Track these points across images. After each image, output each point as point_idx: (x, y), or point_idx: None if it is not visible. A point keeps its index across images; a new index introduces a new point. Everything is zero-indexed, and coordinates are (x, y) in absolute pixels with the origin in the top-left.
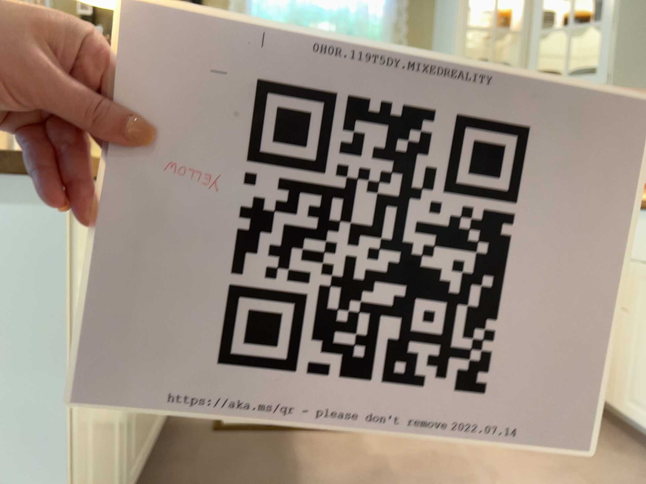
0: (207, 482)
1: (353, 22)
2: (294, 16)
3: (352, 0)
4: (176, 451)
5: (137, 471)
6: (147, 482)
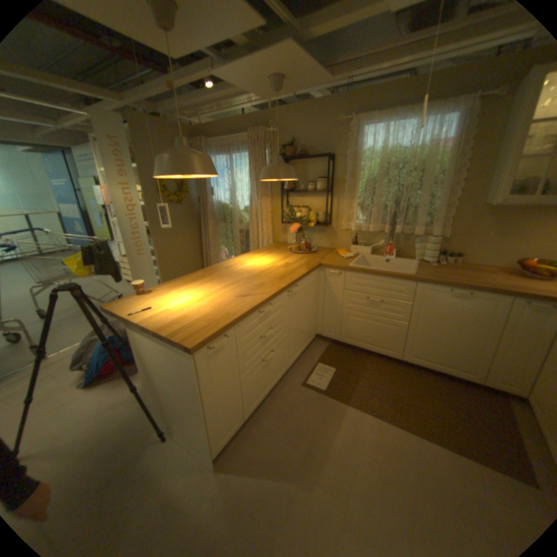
0: (288, 412)
1: (427, 155)
2: (385, 158)
3: (428, 138)
4: (285, 390)
5: (260, 402)
6: (268, 402)
